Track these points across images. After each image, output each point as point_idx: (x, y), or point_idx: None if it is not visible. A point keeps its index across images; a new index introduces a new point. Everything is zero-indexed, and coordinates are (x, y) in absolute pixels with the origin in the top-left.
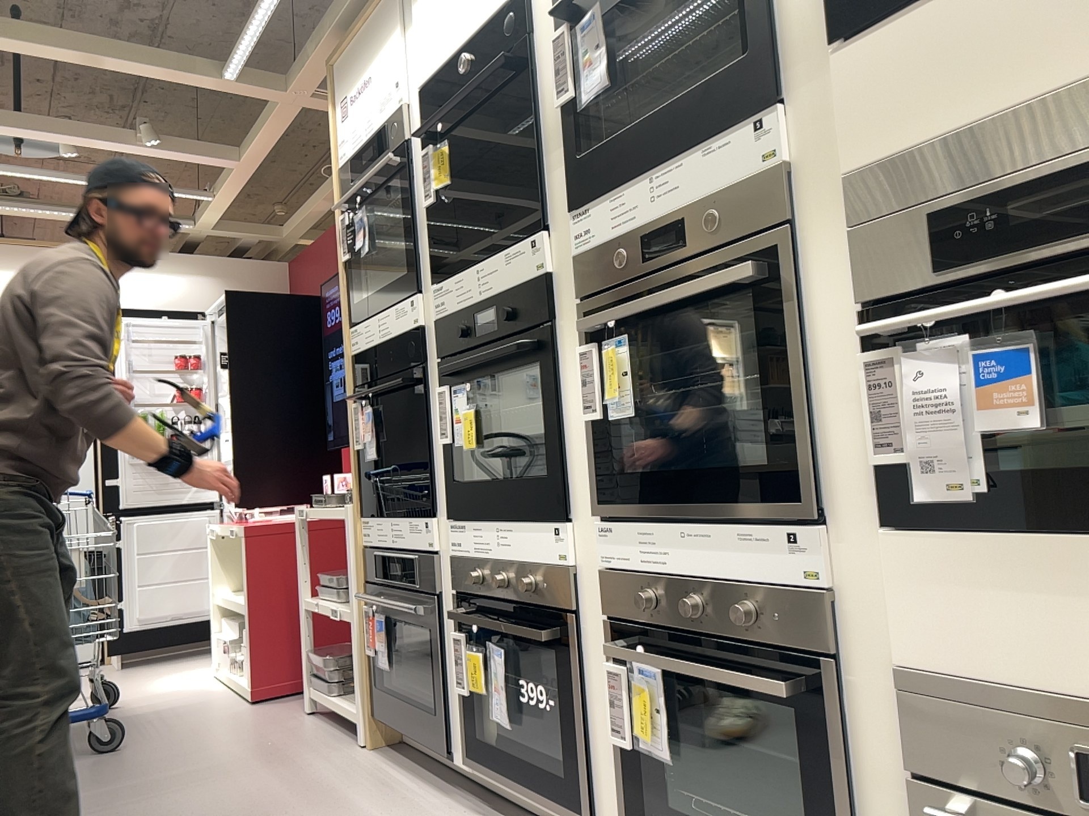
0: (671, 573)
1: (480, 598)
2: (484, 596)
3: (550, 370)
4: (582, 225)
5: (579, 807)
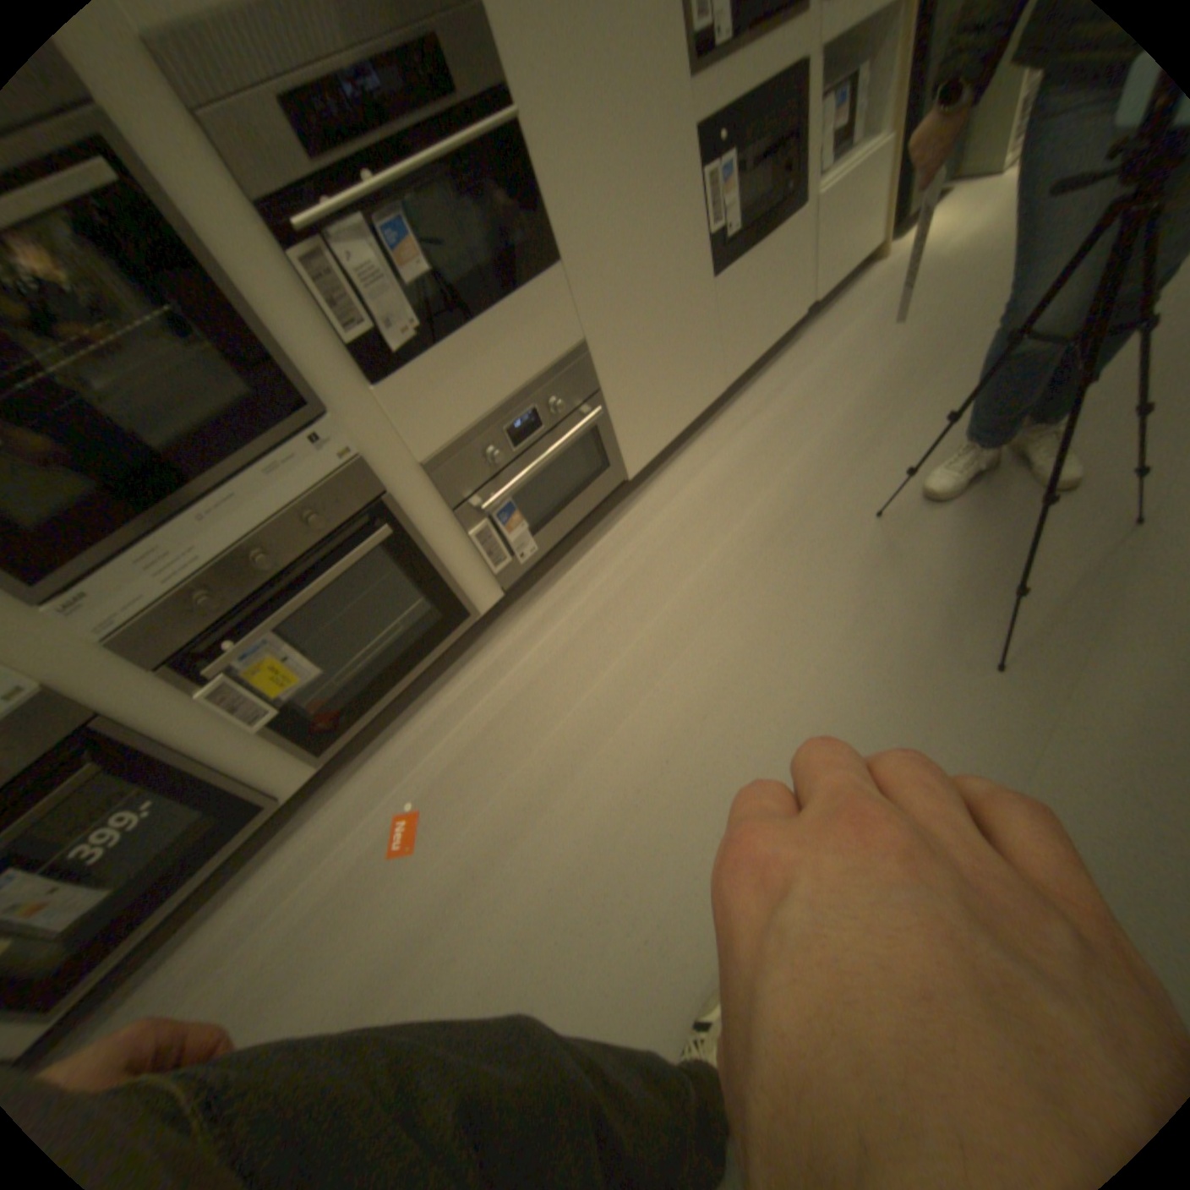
0: (210, 559)
1: None
2: None
3: None
4: None
5: (254, 810)
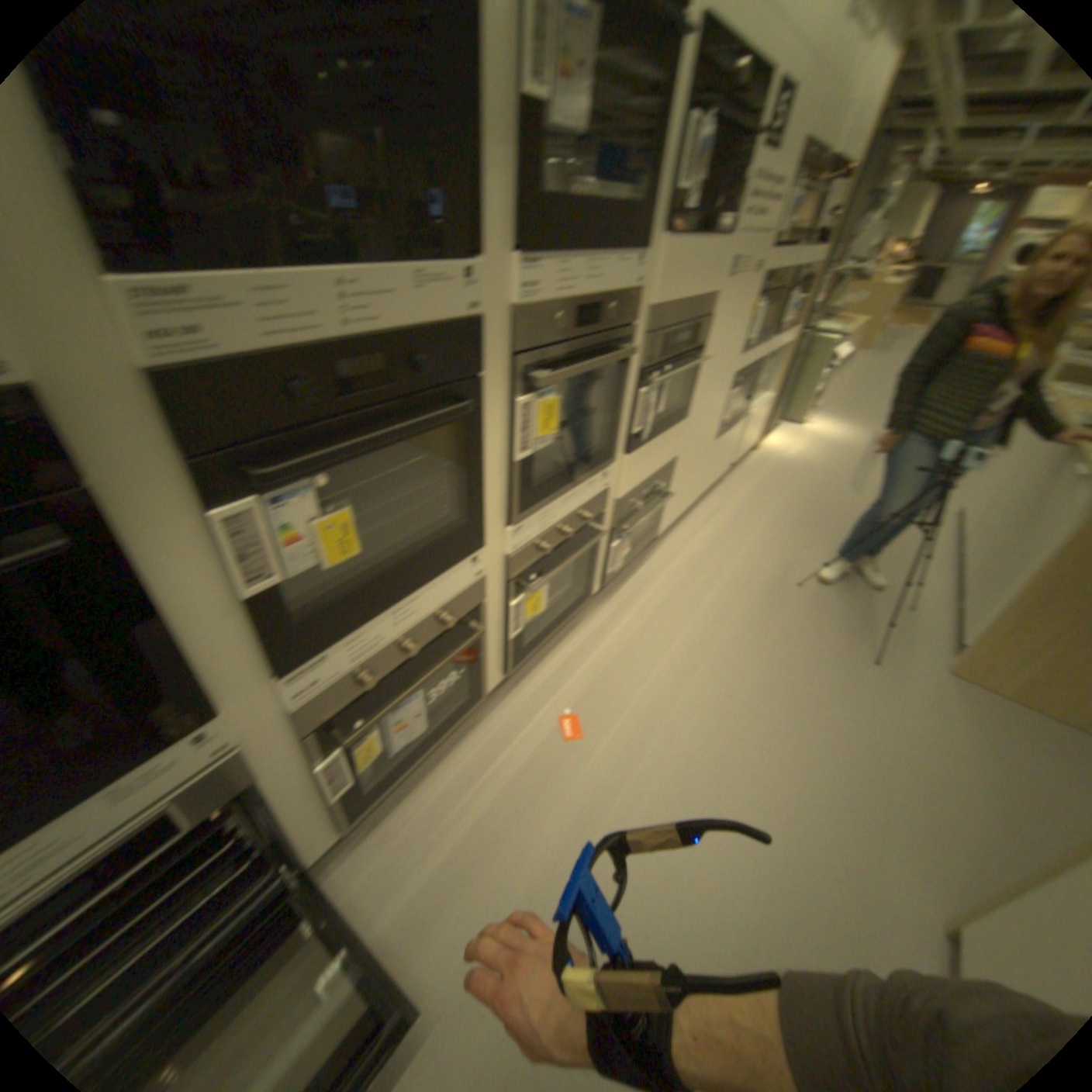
0: (553, 525)
1: (354, 696)
2: (370, 685)
3: (482, 425)
4: (535, 275)
5: (475, 699)
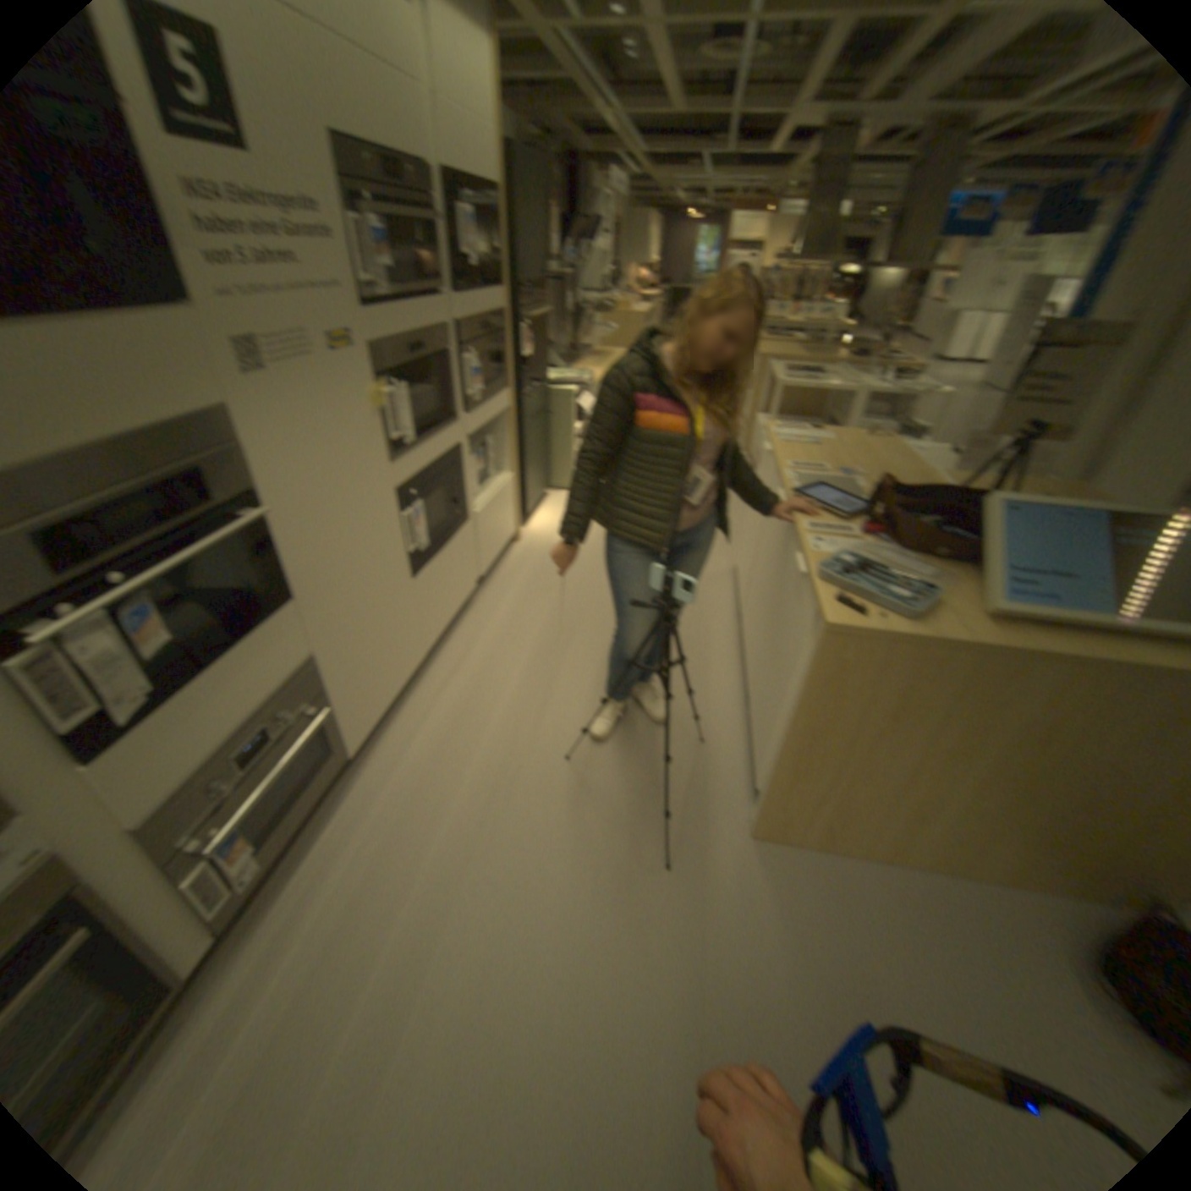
0: None
1: None
2: None
3: None
4: None
5: None
